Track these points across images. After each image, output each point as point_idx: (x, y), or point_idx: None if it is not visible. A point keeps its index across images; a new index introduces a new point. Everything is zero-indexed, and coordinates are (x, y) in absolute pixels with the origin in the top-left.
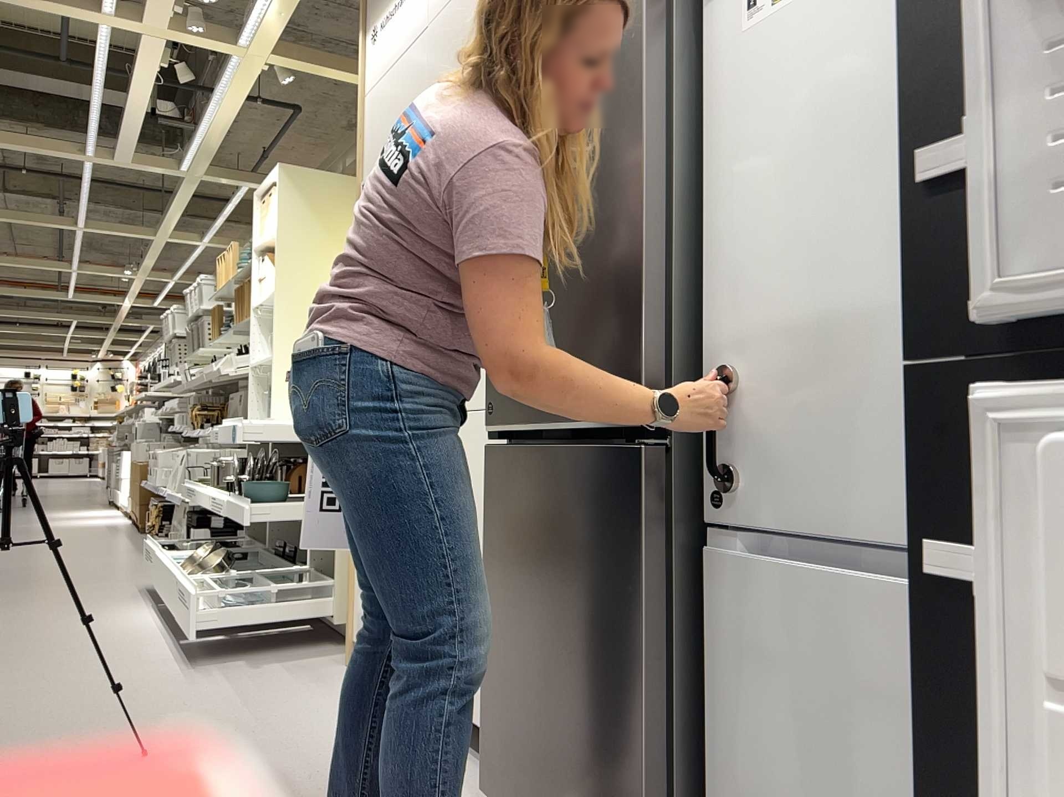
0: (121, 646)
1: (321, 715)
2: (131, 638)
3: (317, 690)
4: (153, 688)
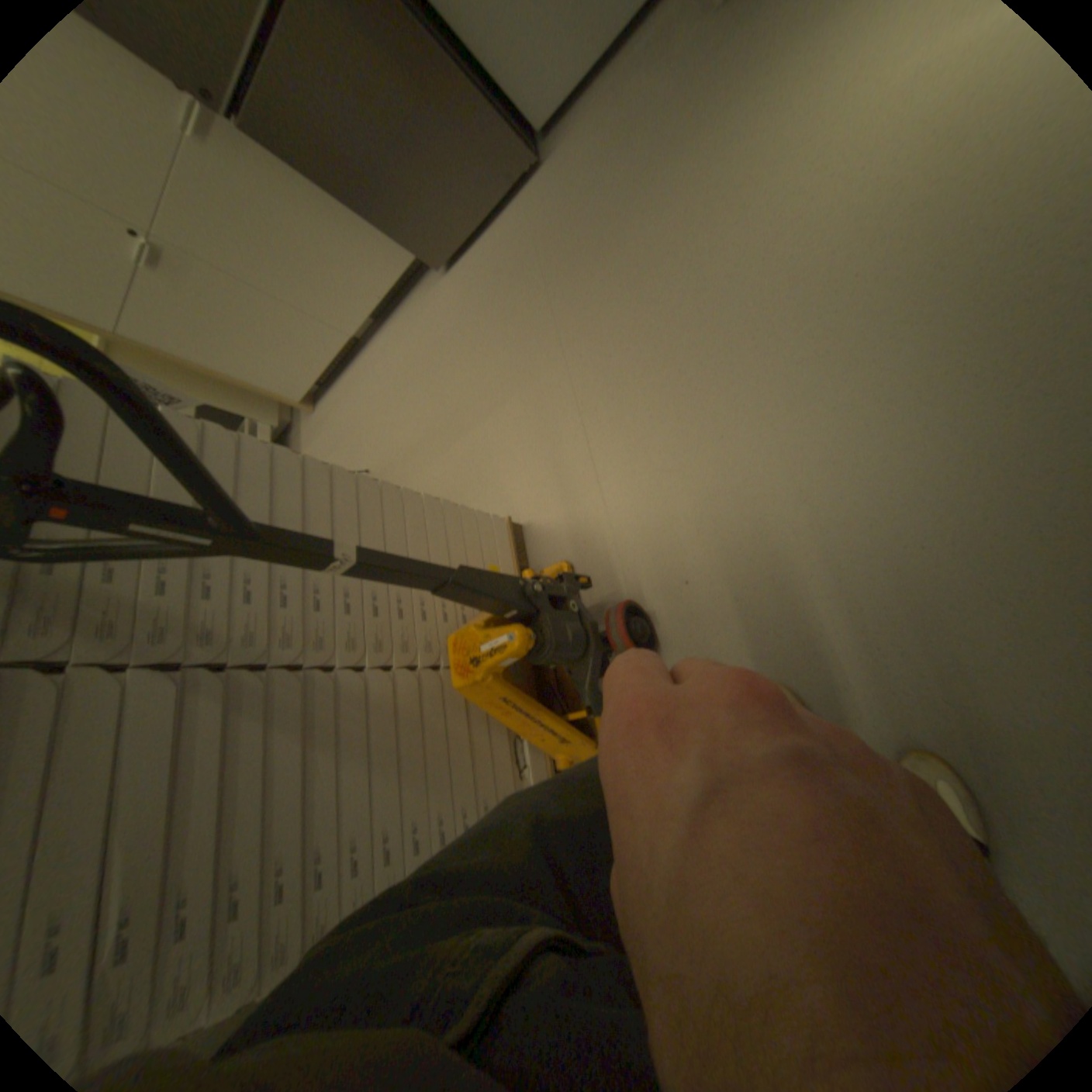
0: None
1: (355, 400)
2: None
3: (332, 416)
4: None
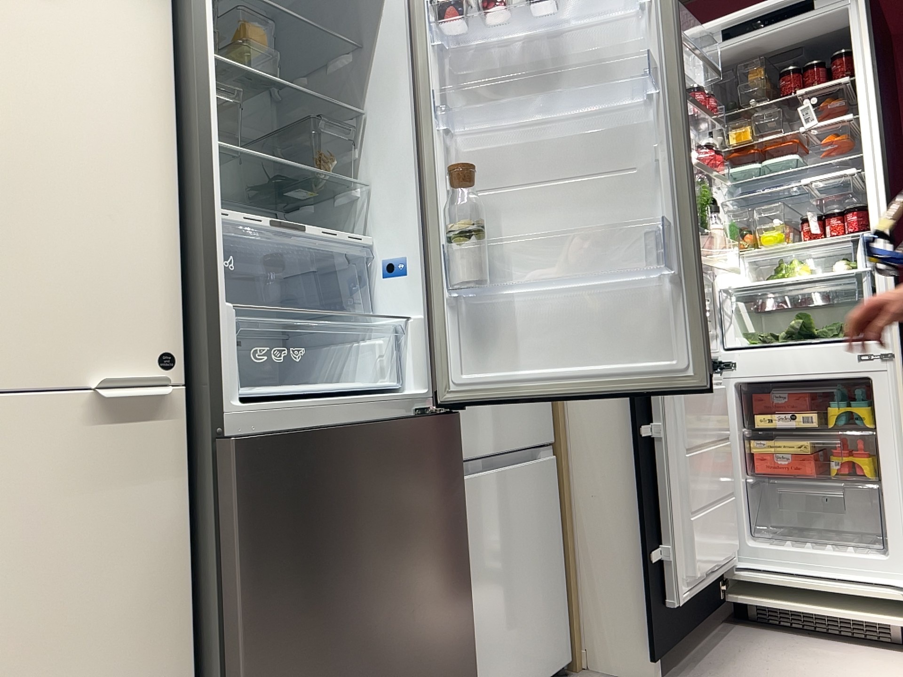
0: None
1: None
2: None
3: None
4: None
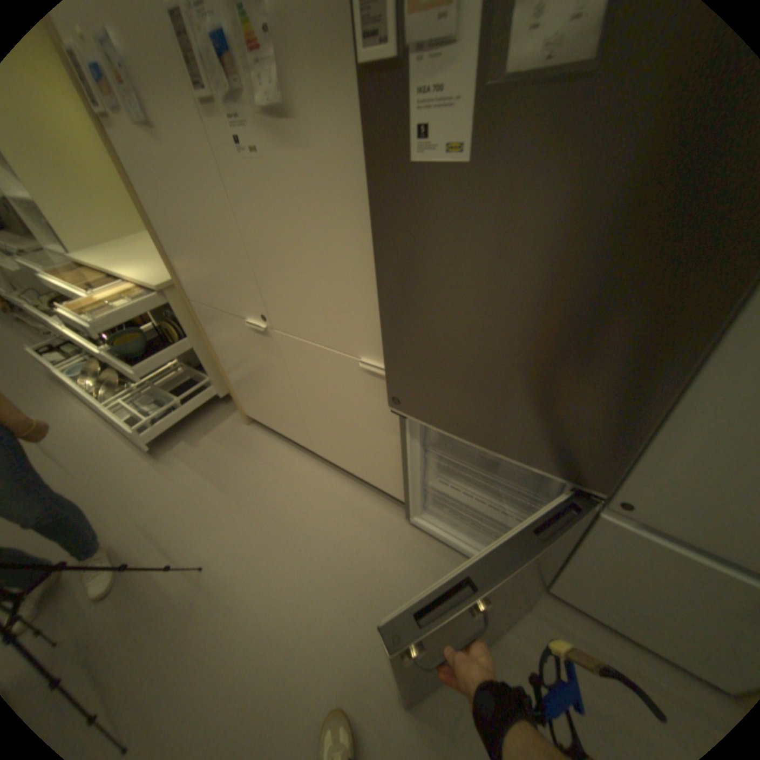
0: (90, 453)
1: (267, 479)
2: (90, 439)
3: (247, 454)
4: (149, 491)
